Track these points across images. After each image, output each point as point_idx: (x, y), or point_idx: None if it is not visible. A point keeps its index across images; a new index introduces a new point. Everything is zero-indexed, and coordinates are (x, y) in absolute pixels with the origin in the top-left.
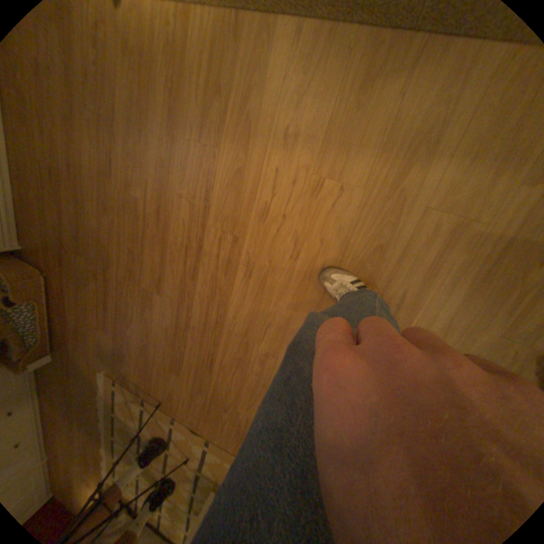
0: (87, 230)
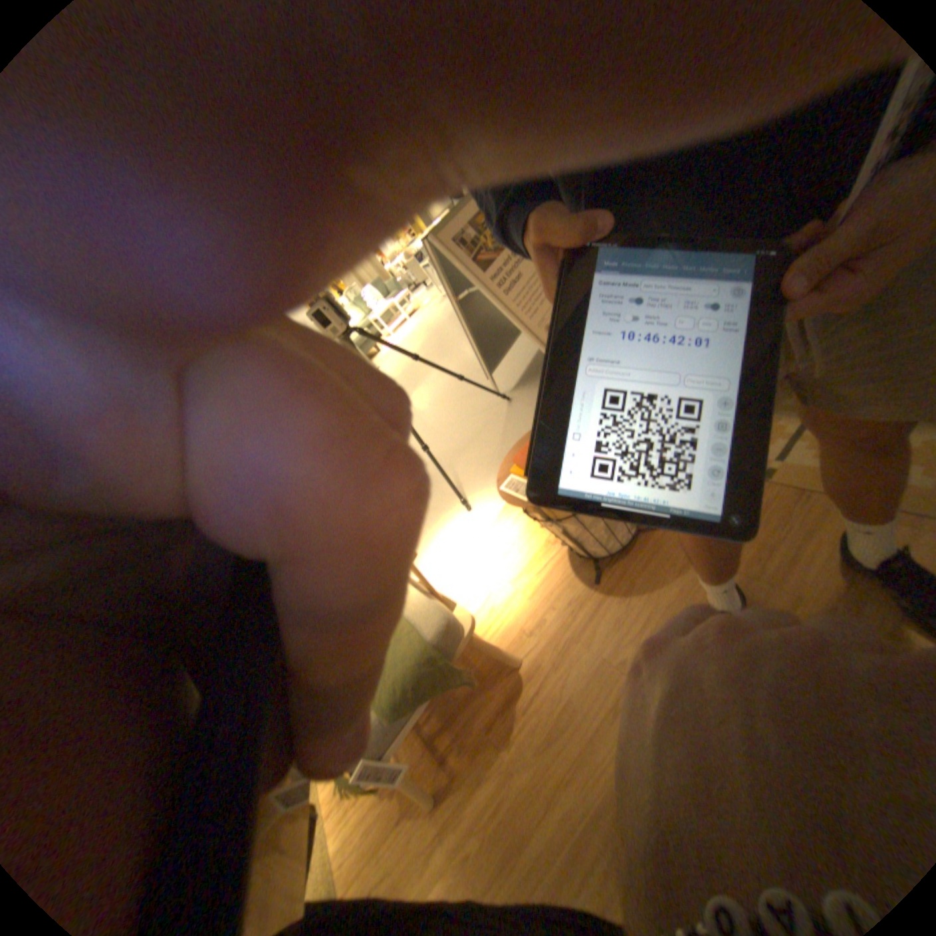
0: None
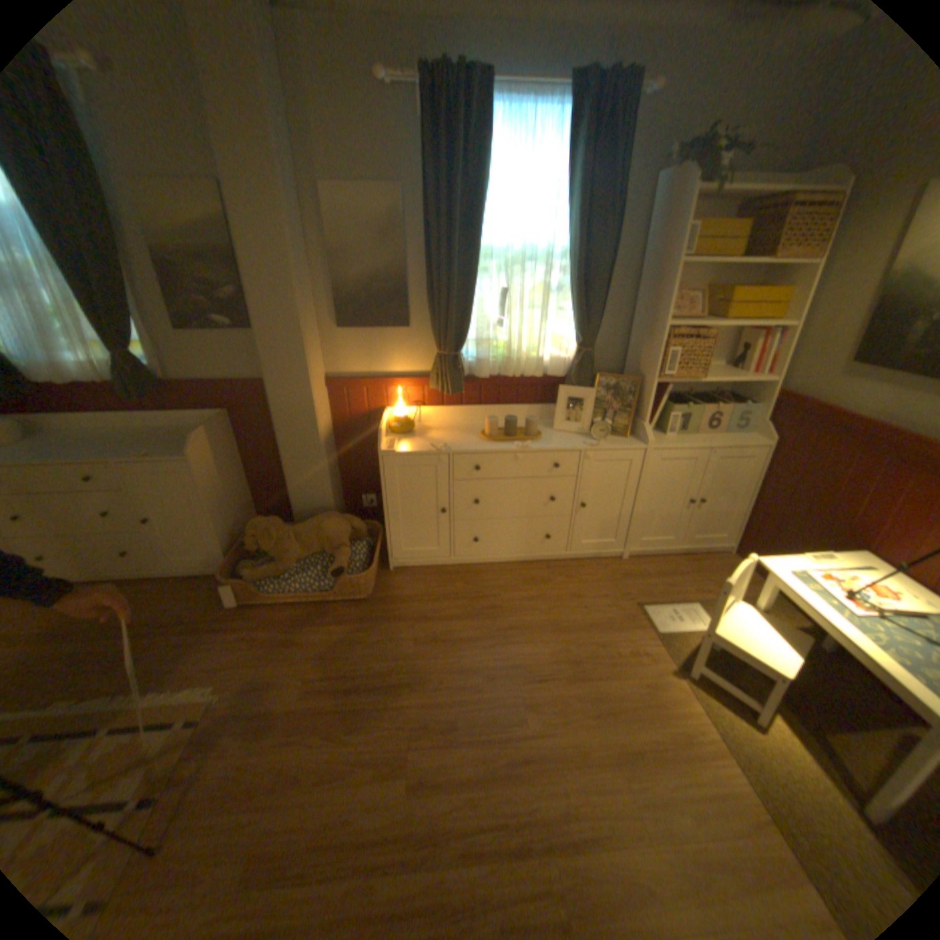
0: (454, 664)
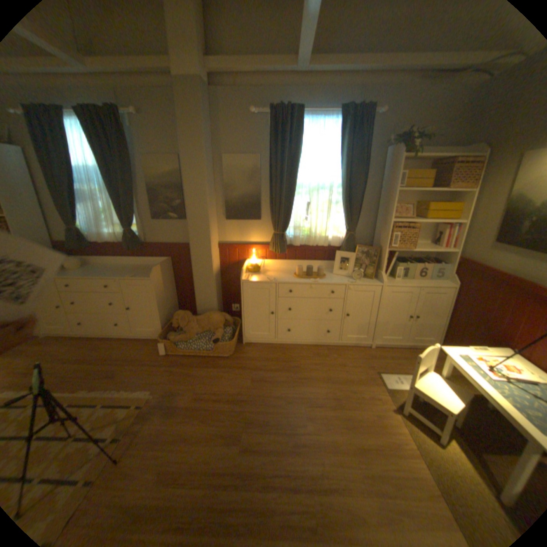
0: (271, 393)
